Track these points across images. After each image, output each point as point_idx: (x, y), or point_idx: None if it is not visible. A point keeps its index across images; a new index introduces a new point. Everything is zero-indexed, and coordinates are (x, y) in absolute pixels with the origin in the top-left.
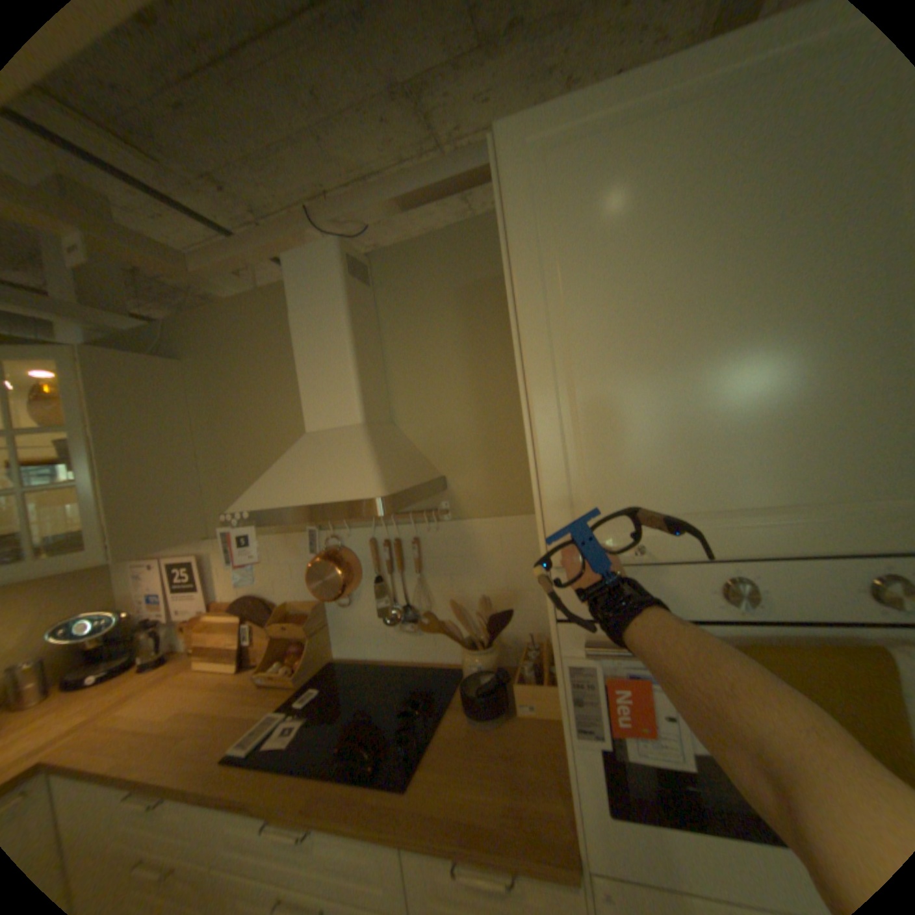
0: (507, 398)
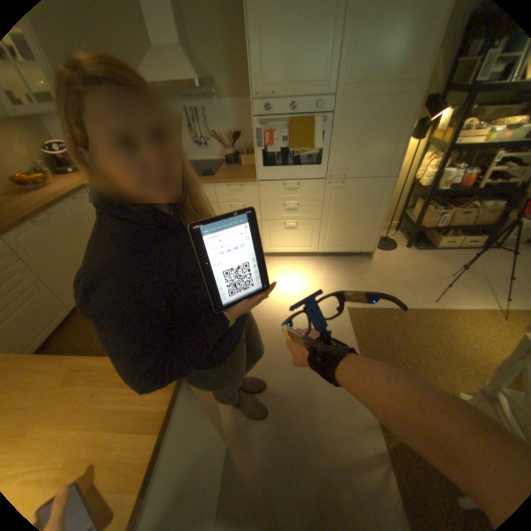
0: (237, 38)
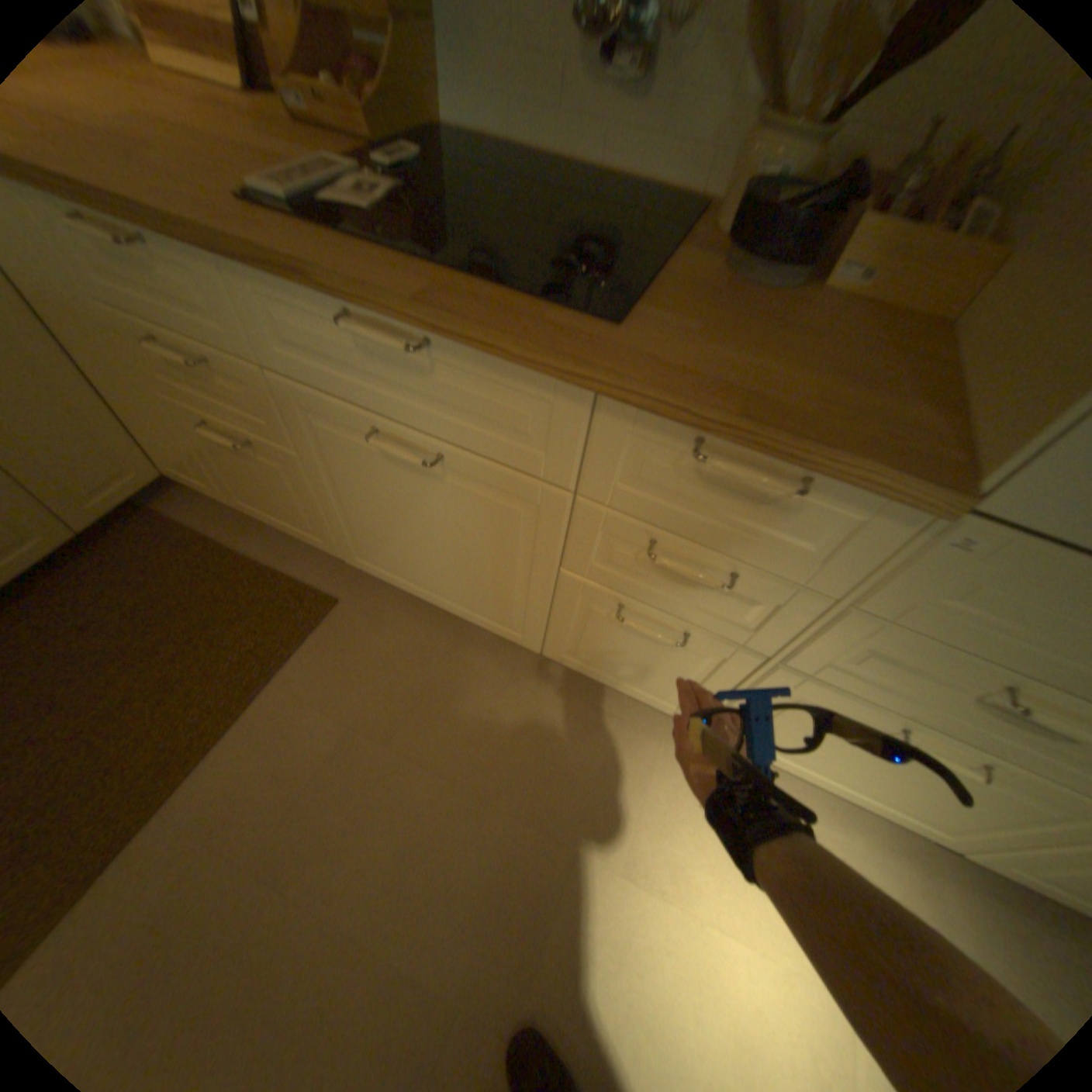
0: None
